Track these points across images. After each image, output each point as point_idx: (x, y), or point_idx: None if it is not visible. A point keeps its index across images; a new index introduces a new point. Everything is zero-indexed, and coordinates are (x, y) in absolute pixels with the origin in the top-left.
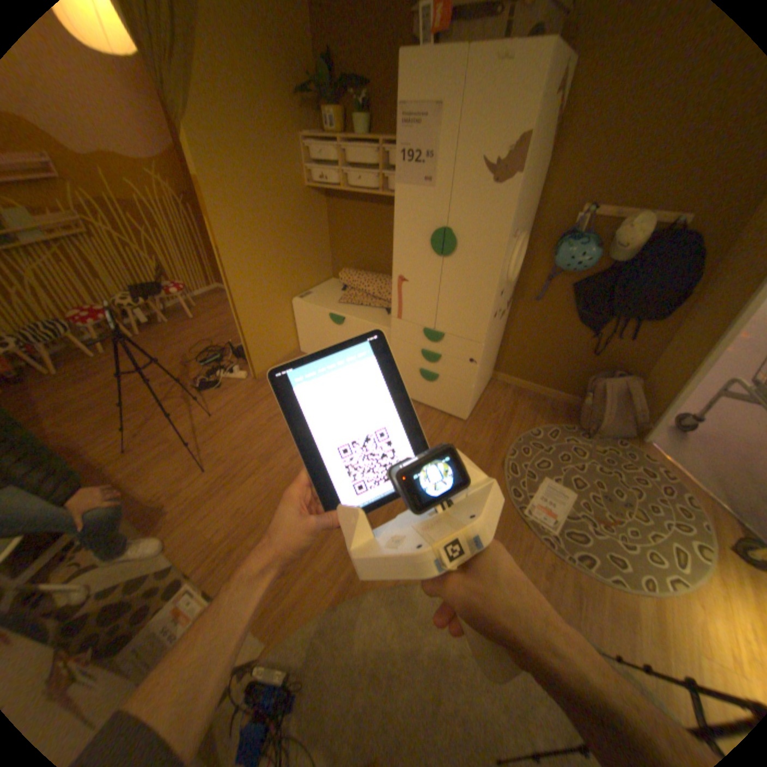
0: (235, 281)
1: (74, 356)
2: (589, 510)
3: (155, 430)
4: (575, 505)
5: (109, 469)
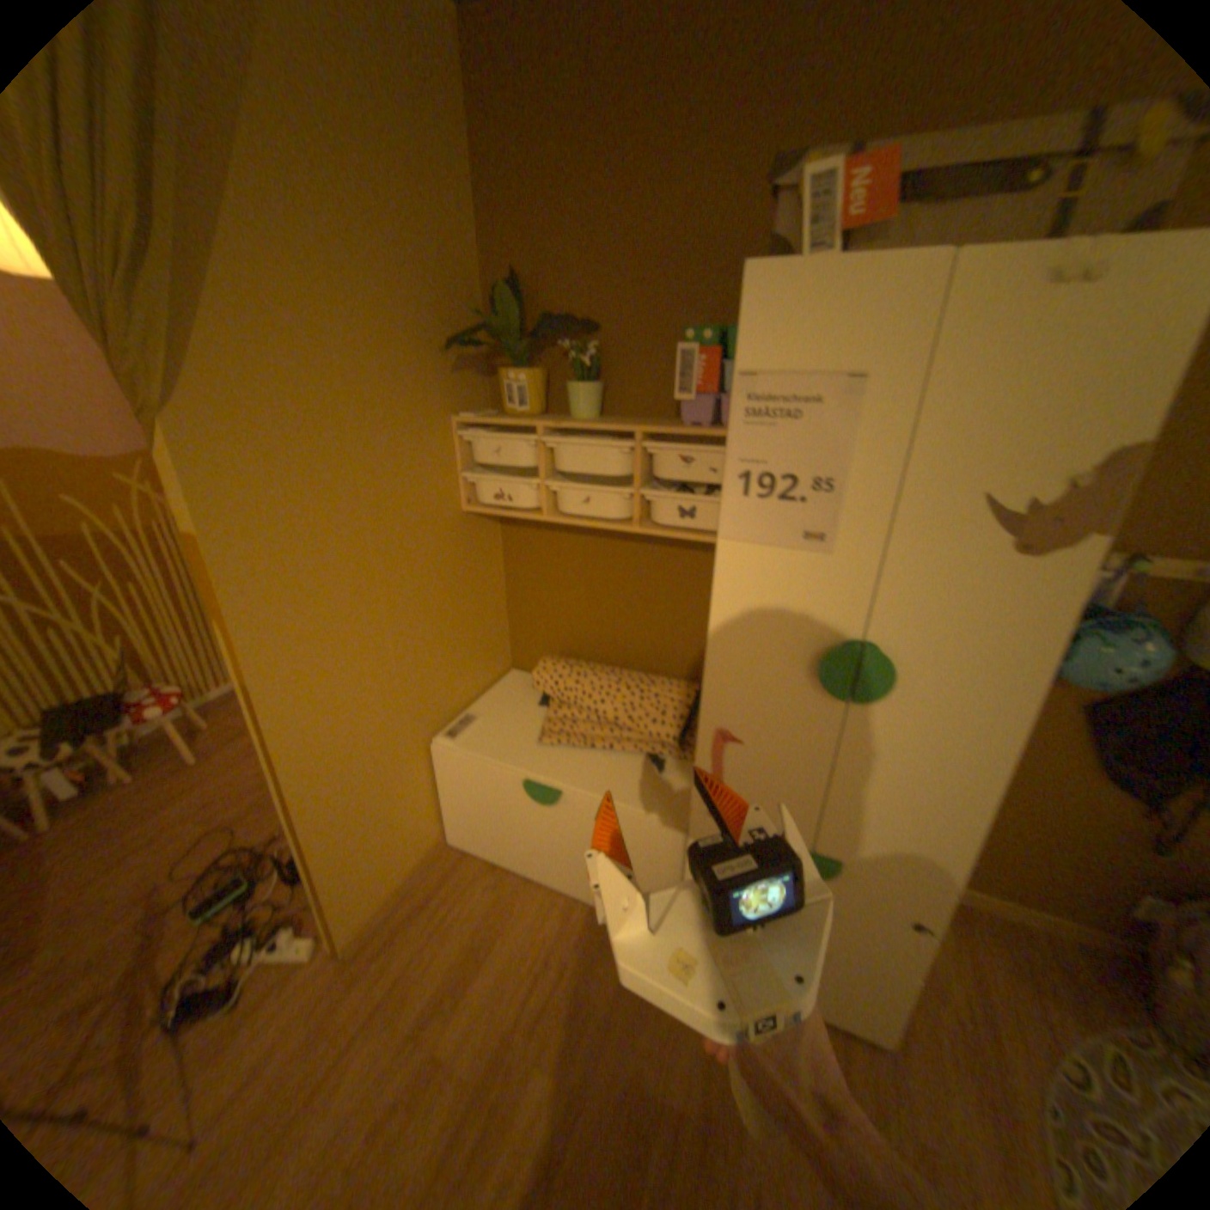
0: (293, 748)
1: None
2: None
3: None
4: None
5: None
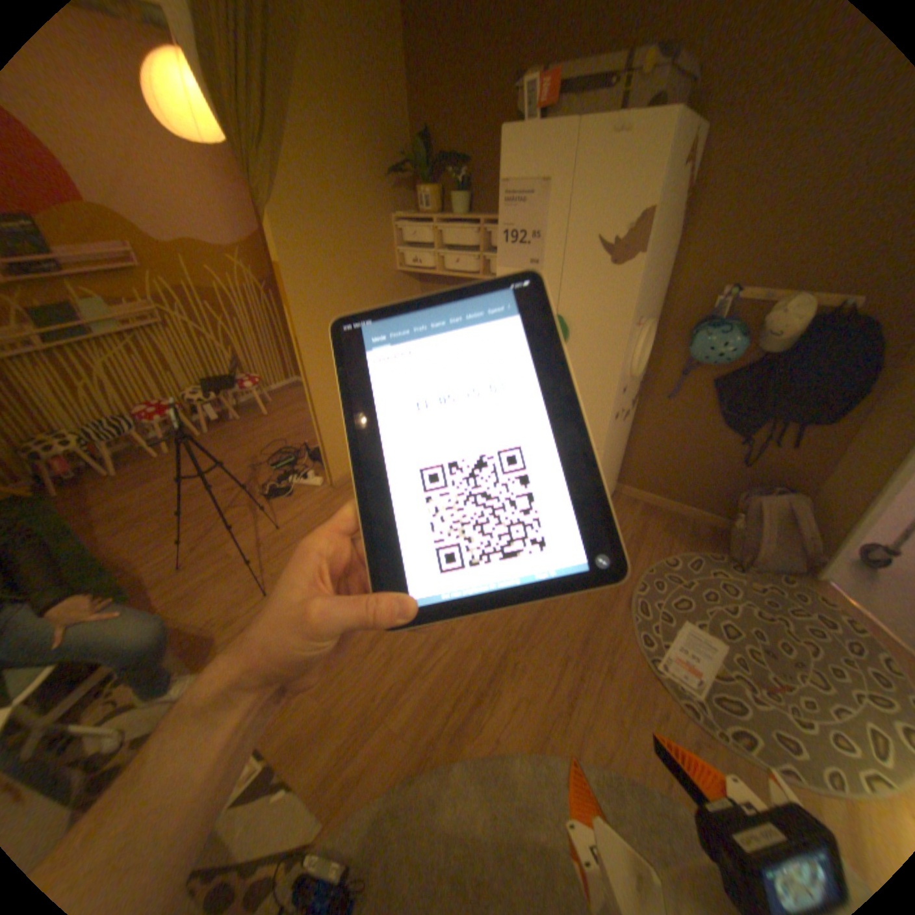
0: (314, 375)
1: (136, 457)
2: (746, 669)
3: (215, 545)
4: (726, 661)
5: (160, 588)
